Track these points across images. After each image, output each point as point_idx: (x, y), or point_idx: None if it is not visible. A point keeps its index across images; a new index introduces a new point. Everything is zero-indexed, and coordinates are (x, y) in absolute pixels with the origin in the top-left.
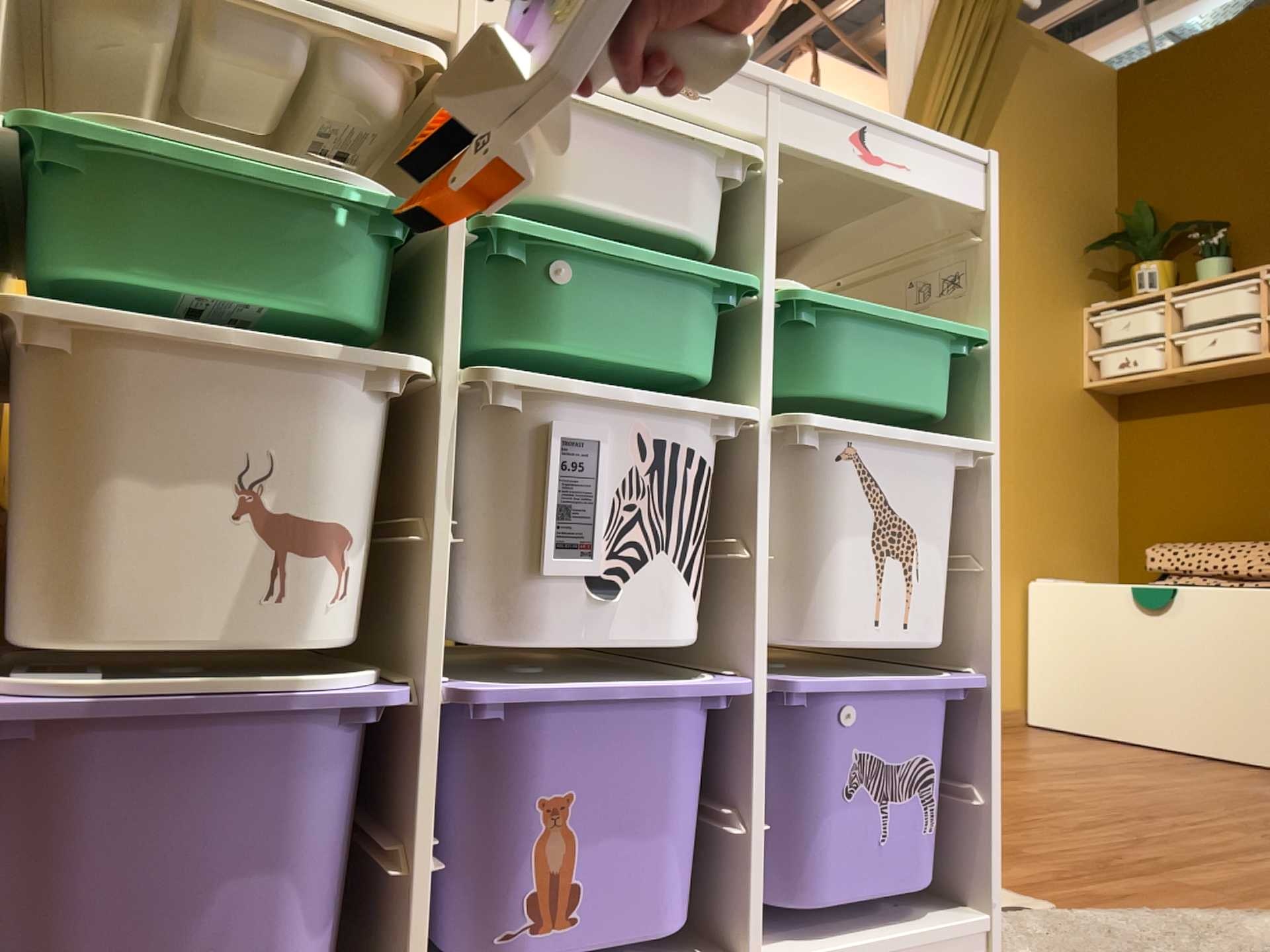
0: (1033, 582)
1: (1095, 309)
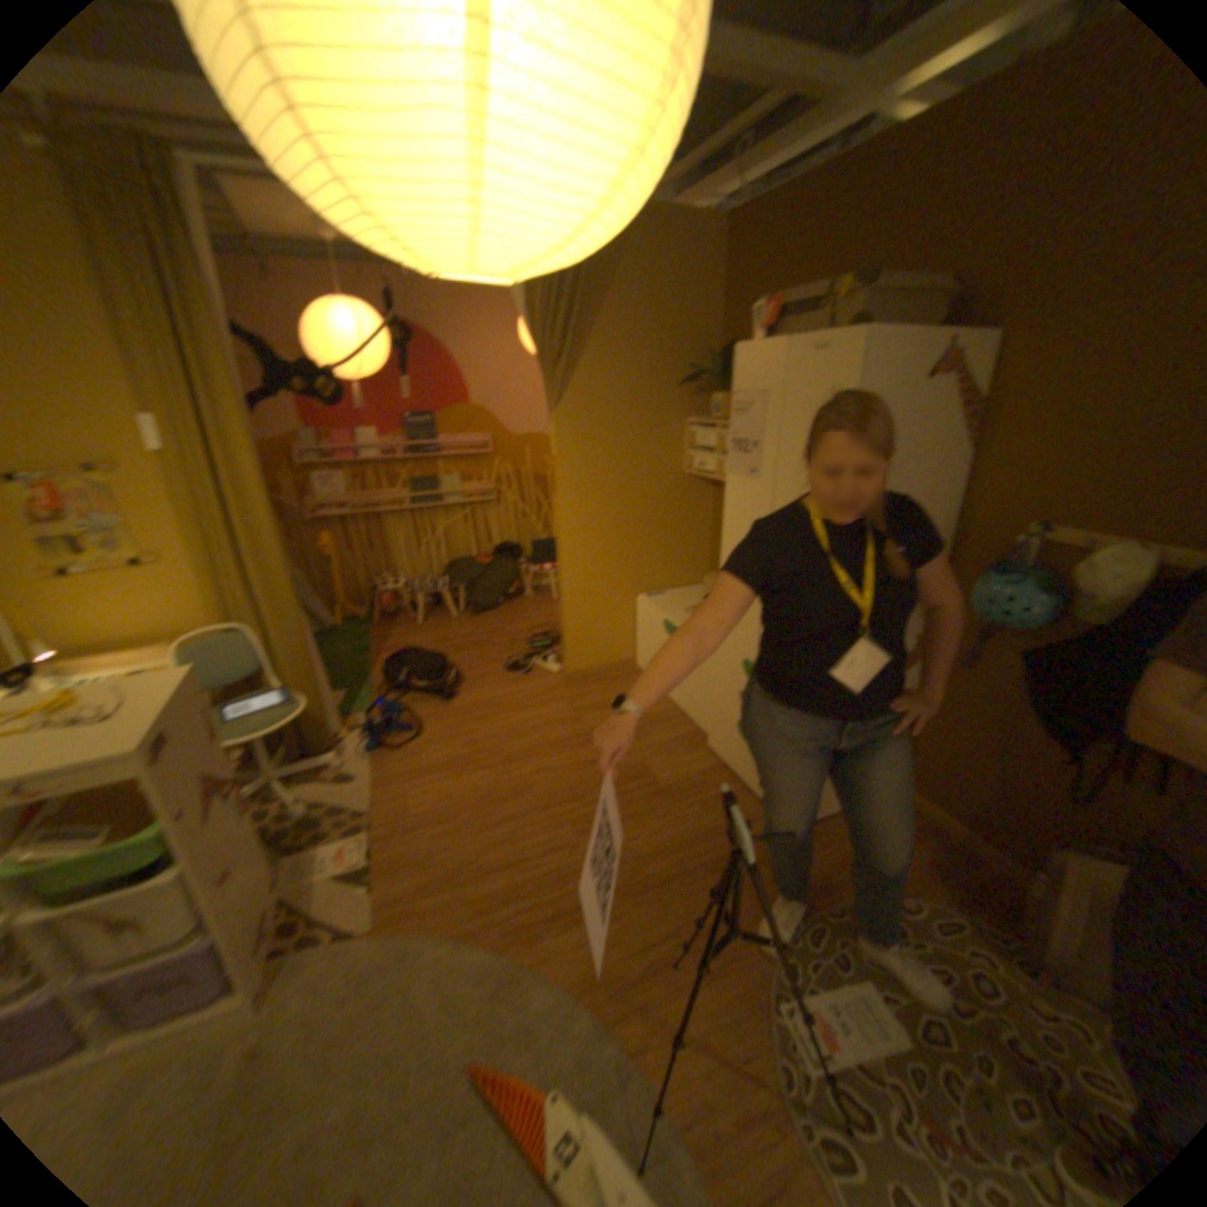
0: (637, 602)
1: (694, 422)
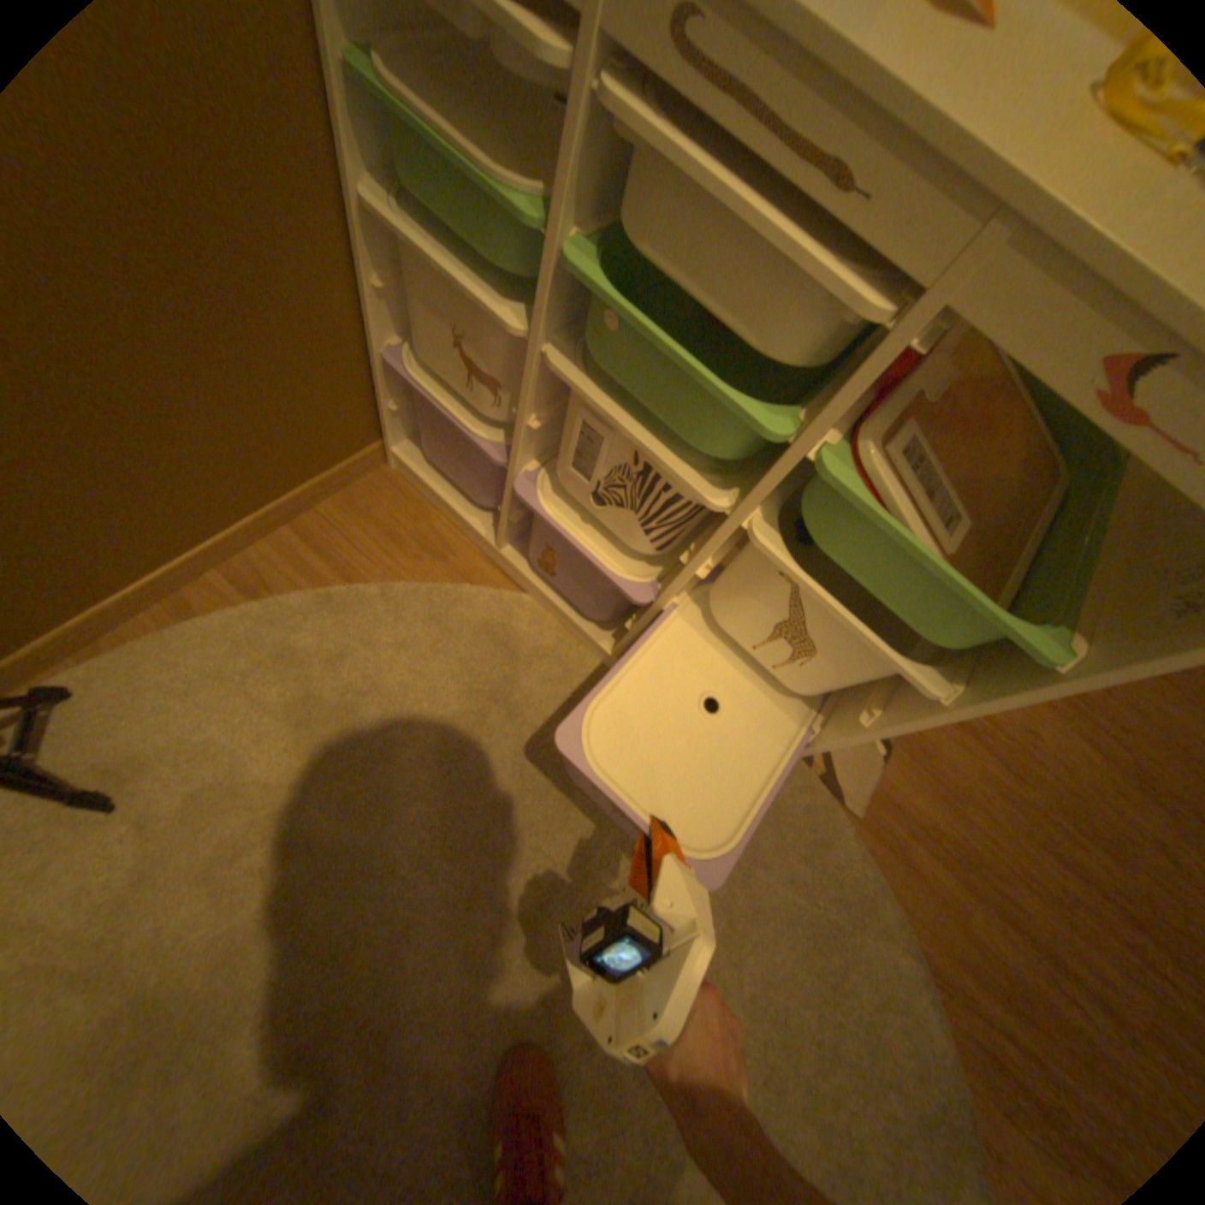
0: None
1: None
